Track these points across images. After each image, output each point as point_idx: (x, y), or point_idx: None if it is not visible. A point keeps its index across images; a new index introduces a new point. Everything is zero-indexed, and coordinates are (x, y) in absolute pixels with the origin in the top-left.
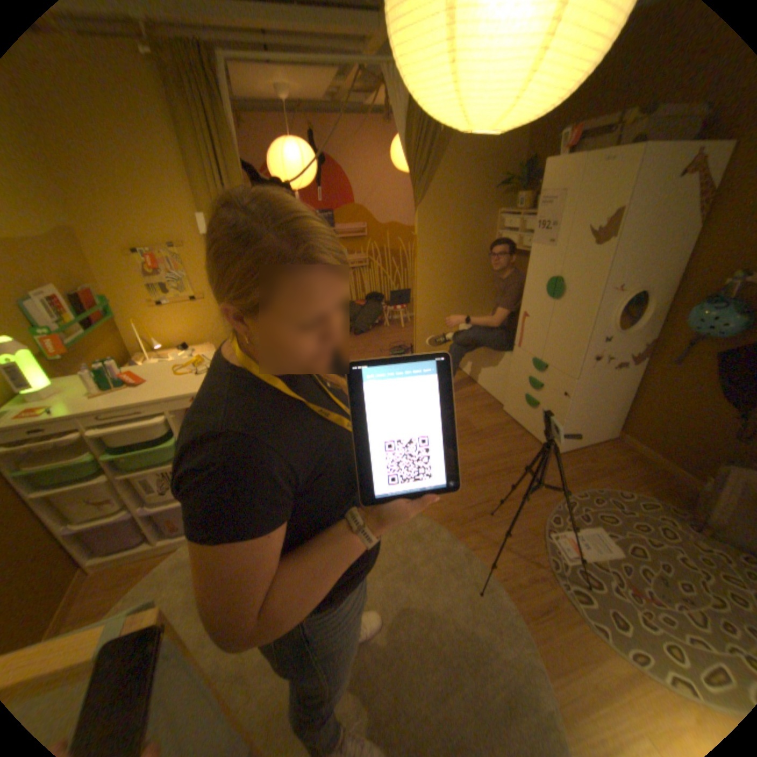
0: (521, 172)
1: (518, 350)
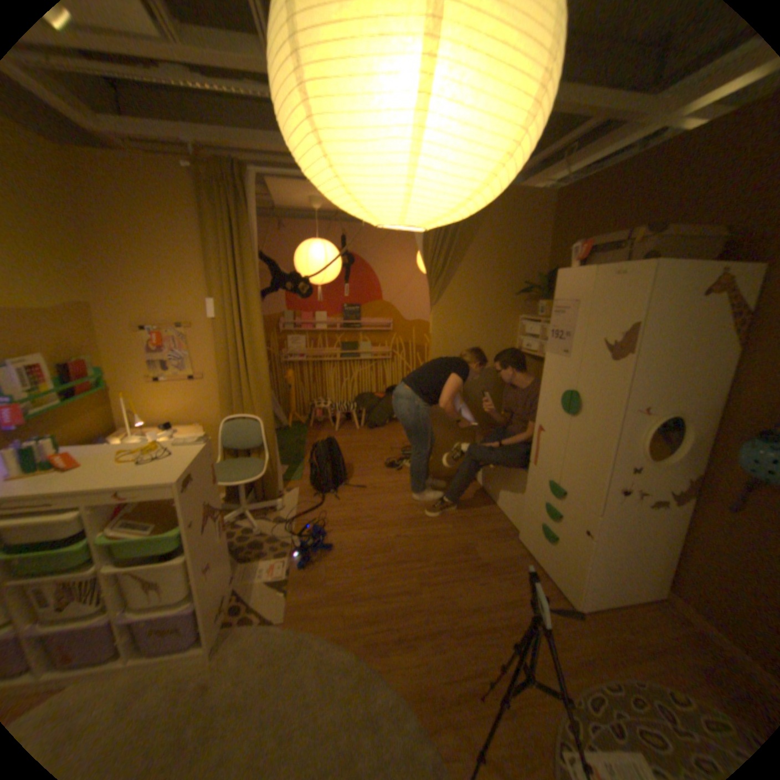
0: (542, 281)
1: (535, 469)
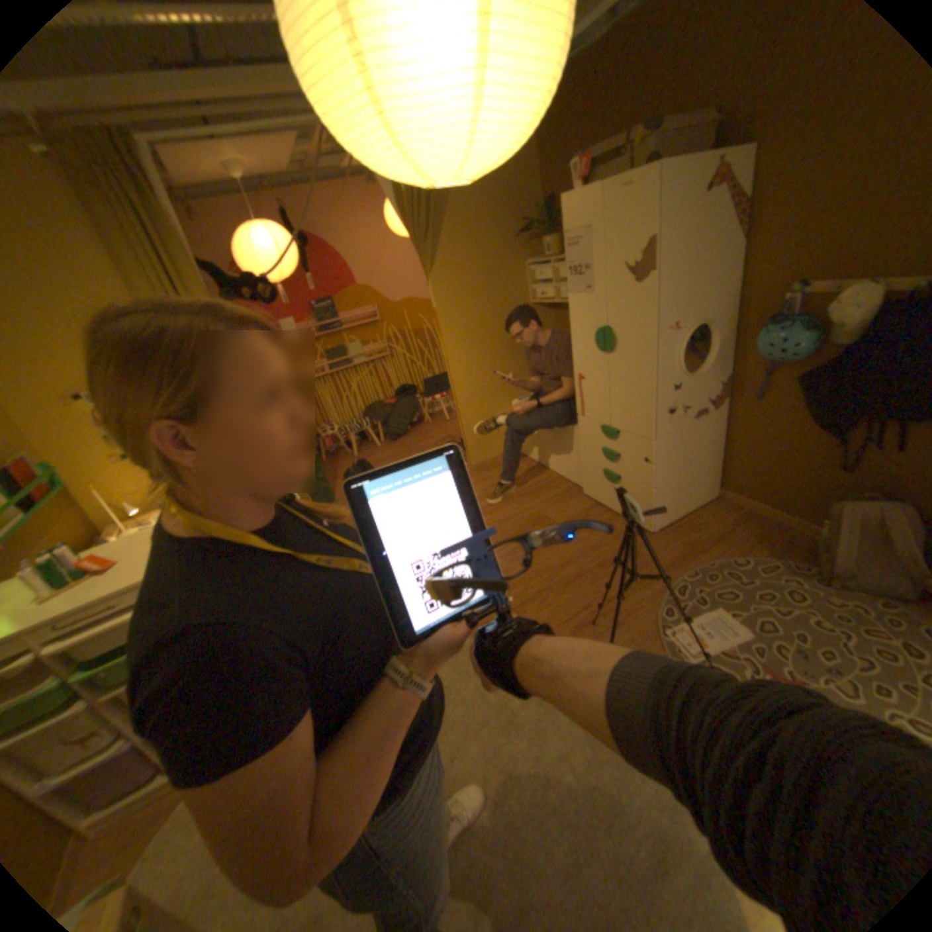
0: (540, 215)
1: (583, 420)
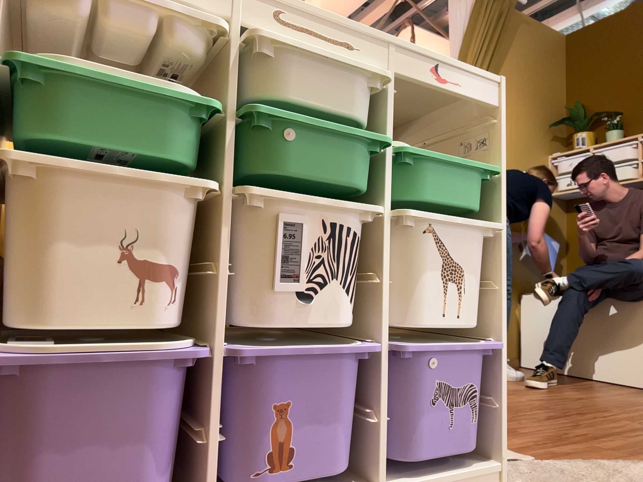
0: (567, 117)
1: None
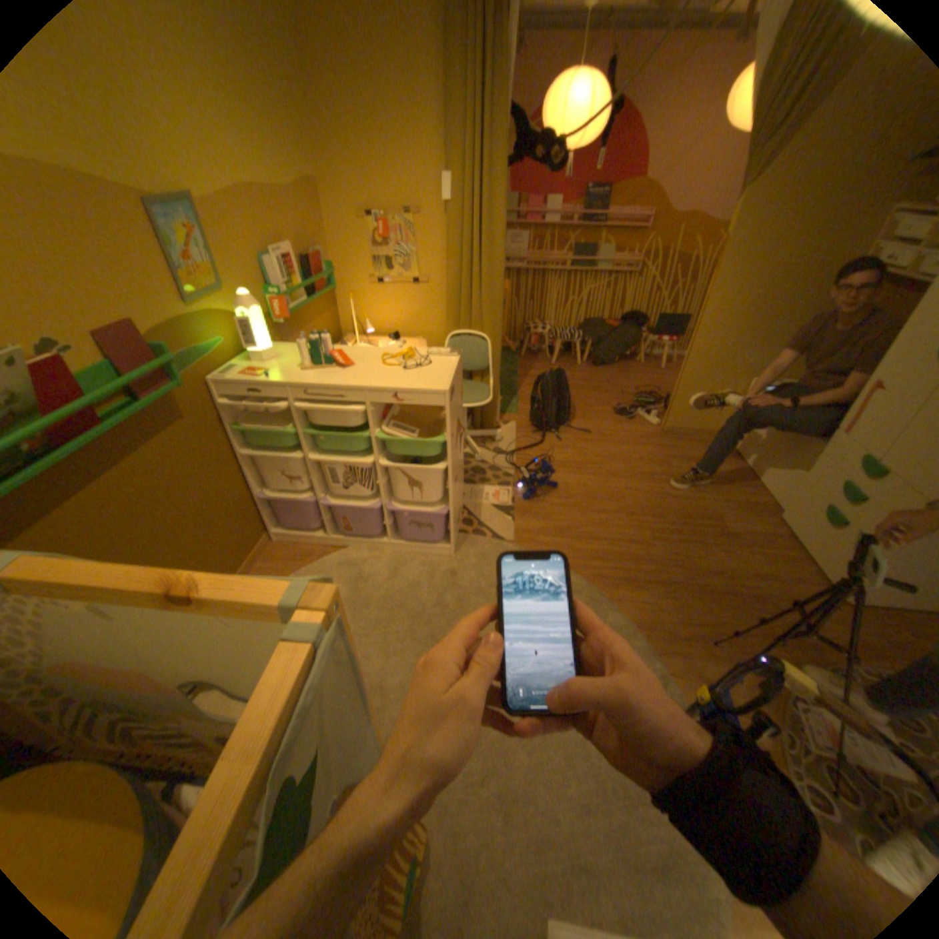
0: None
1: (844, 438)
